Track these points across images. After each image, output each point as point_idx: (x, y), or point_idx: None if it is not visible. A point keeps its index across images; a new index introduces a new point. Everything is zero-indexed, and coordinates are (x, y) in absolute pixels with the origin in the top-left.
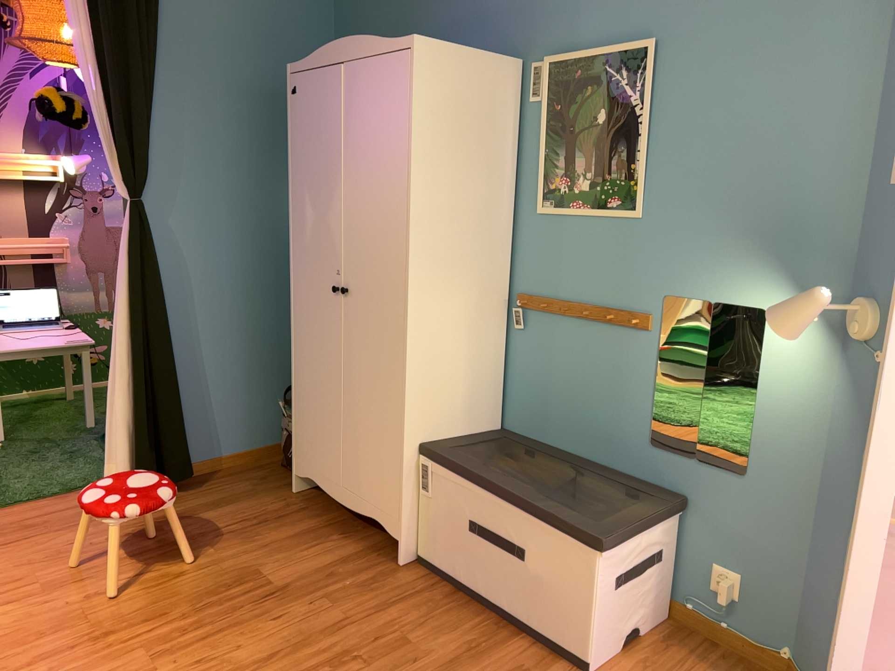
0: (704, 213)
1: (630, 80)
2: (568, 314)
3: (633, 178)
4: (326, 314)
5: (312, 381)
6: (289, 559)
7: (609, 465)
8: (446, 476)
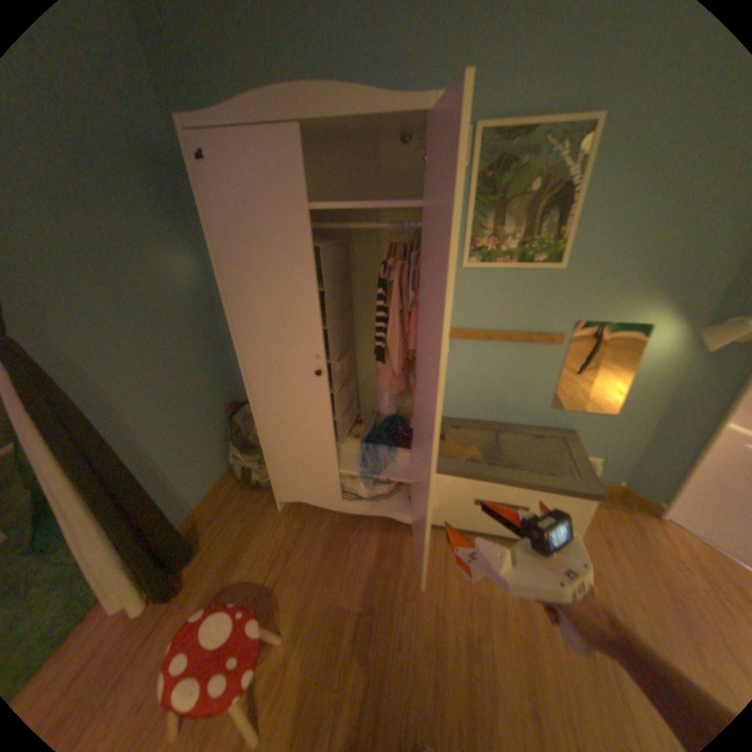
0: (621, 262)
1: (573, 150)
2: (492, 340)
3: (563, 237)
4: (306, 392)
5: (294, 442)
6: (347, 579)
7: (518, 423)
8: (456, 481)
